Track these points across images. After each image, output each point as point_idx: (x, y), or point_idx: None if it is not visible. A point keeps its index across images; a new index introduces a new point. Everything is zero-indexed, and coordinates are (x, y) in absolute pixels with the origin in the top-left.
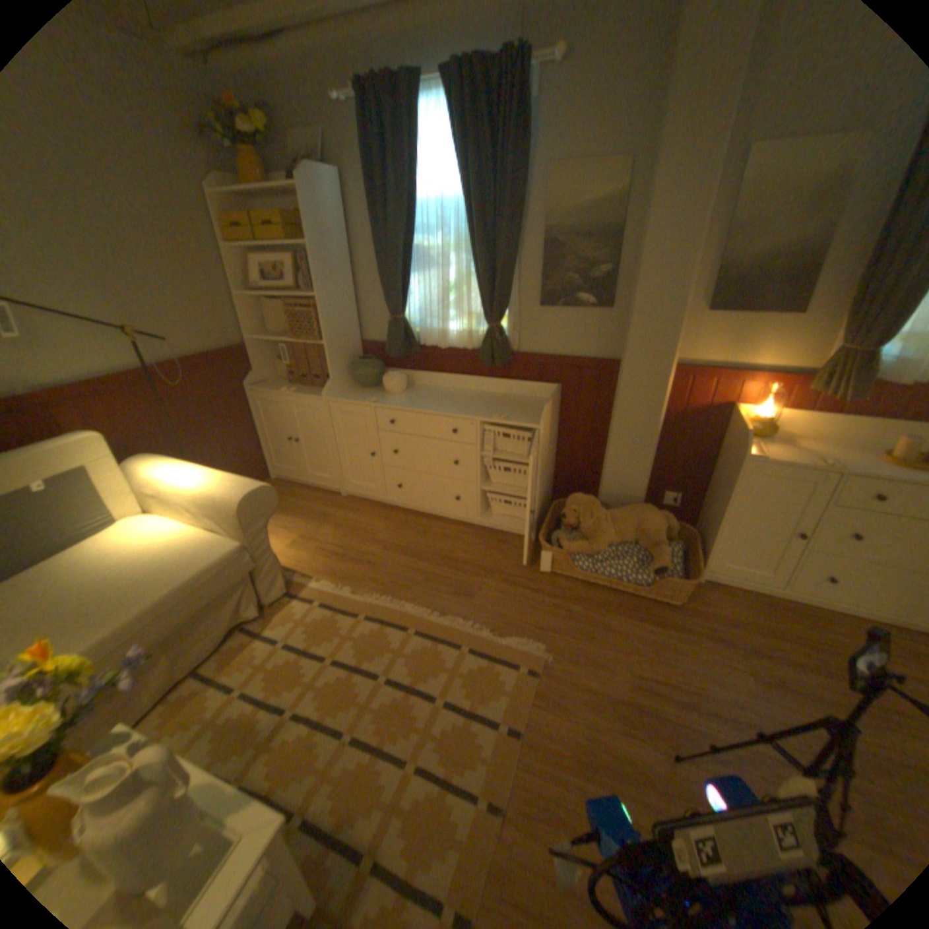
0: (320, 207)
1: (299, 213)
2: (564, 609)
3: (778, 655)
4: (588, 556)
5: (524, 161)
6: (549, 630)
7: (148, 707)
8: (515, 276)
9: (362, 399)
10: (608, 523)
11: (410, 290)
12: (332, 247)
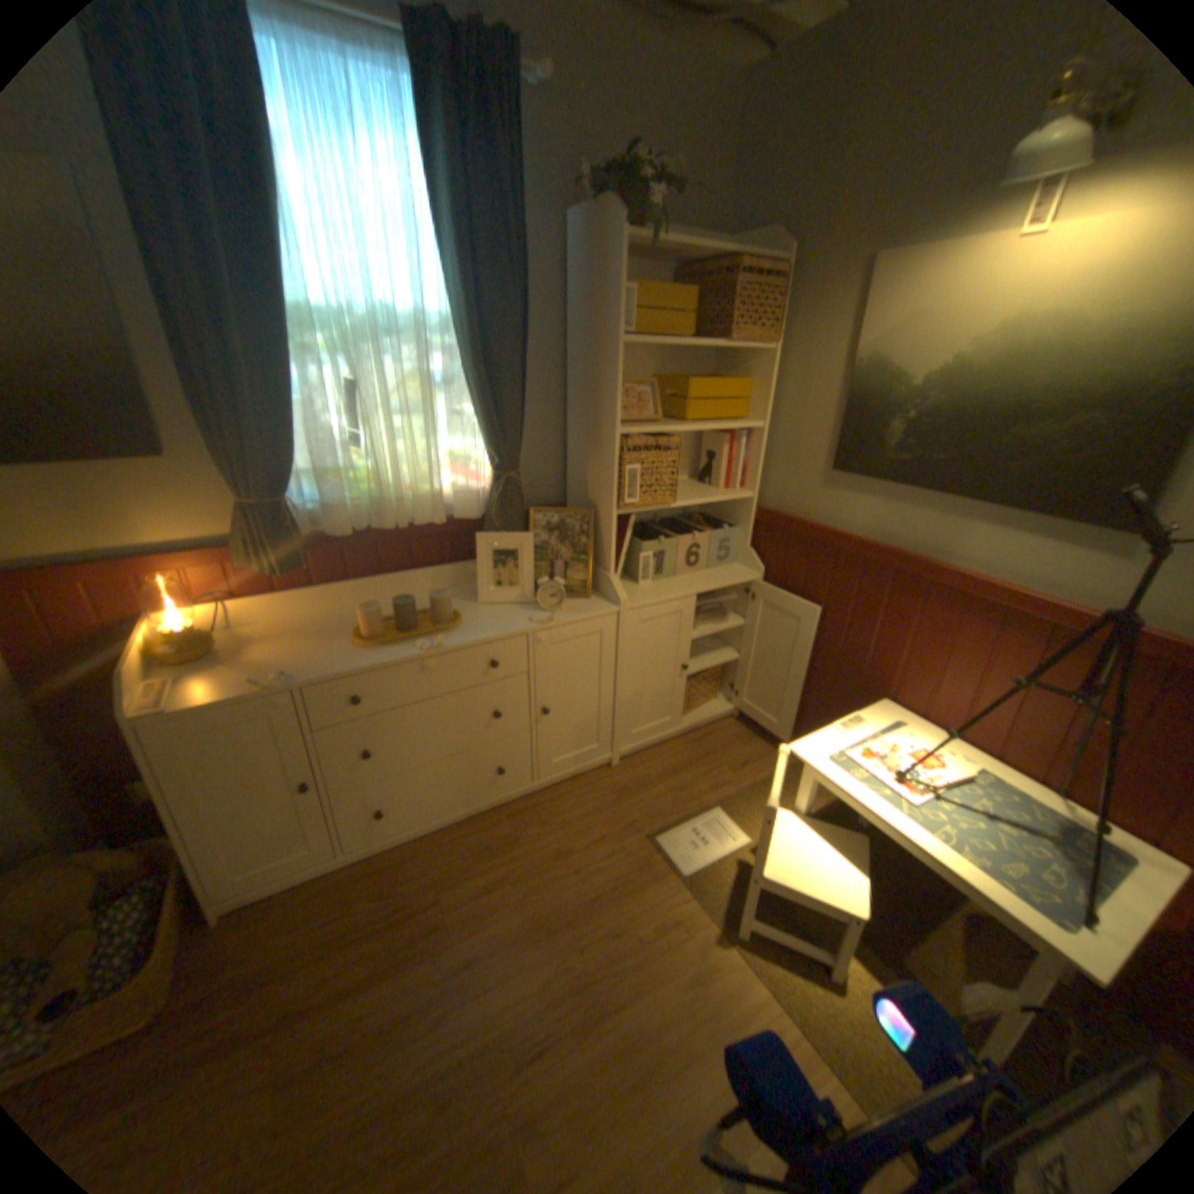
0: None
1: None
2: None
3: (325, 990)
4: None
5: None
6: None
7: None
8: None
9: None
10: None
11: None
12: None
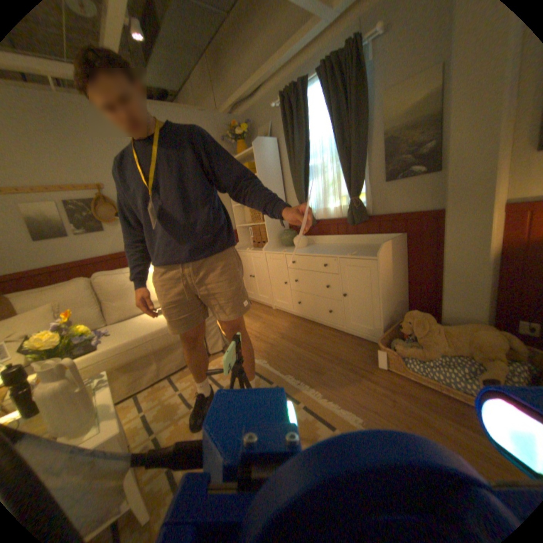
0: (265, 156)
1: (258, 162)
2: (392, 399)
3: None
4: (423, 362)
5: (365, 96)
6: (372, 411)
7: (144, 386)
8: (367, 166)
9: (280, 251)
10: (442, 336)
11: (308, 189)
12: (271, 175)
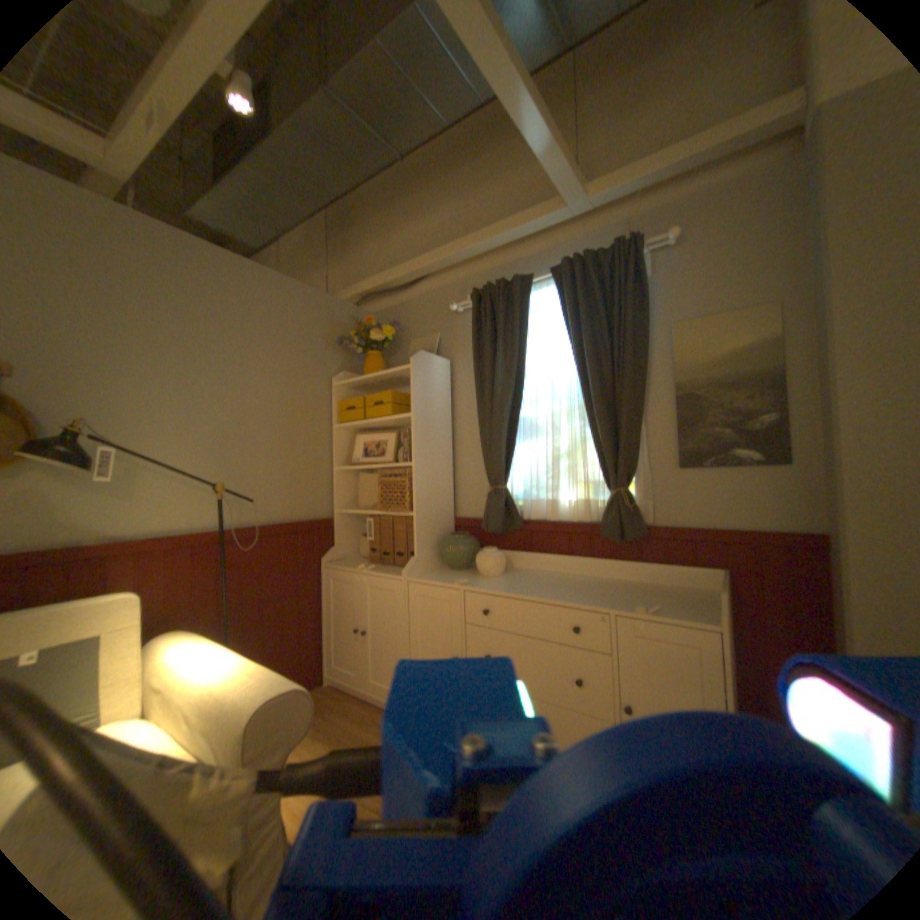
0: (429, 387)
1: (409, 395)
2: None
3: None
4: None
5: (644, 322)
6: None
7: None
8: (642, 434)
9: (448, 580)
10: None
11: (514, 458)
12: (435, 422)
